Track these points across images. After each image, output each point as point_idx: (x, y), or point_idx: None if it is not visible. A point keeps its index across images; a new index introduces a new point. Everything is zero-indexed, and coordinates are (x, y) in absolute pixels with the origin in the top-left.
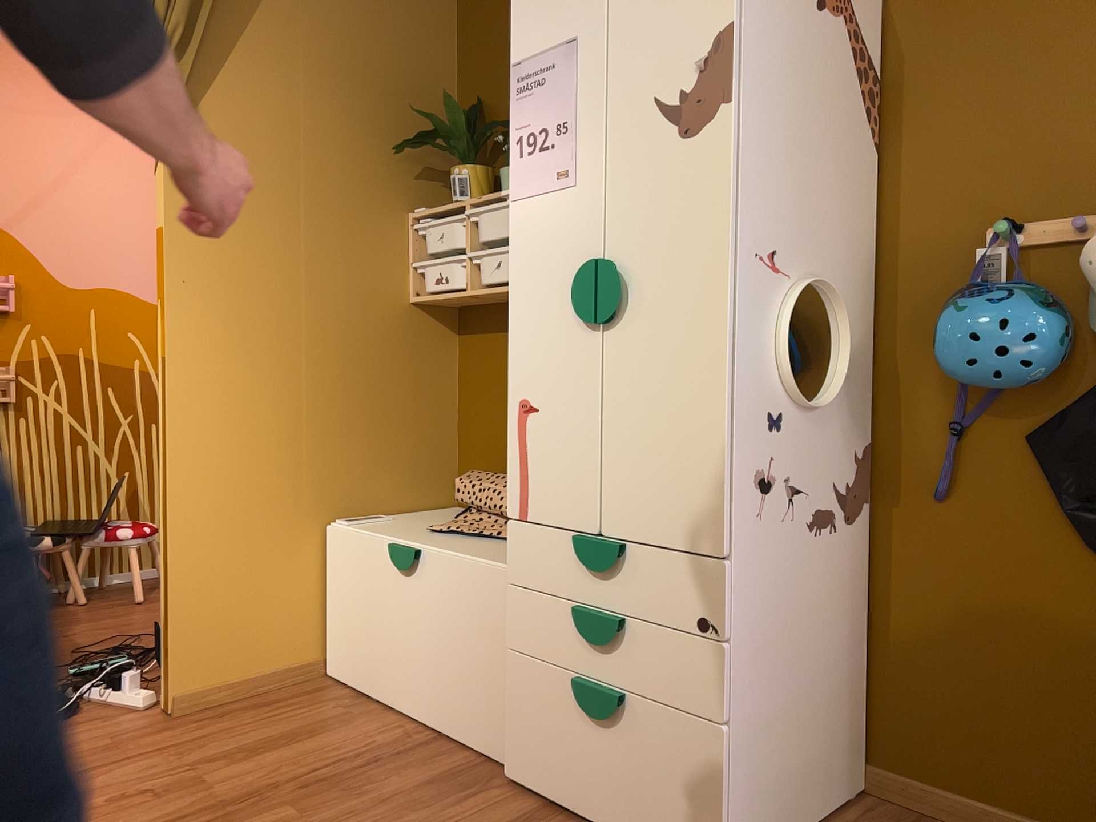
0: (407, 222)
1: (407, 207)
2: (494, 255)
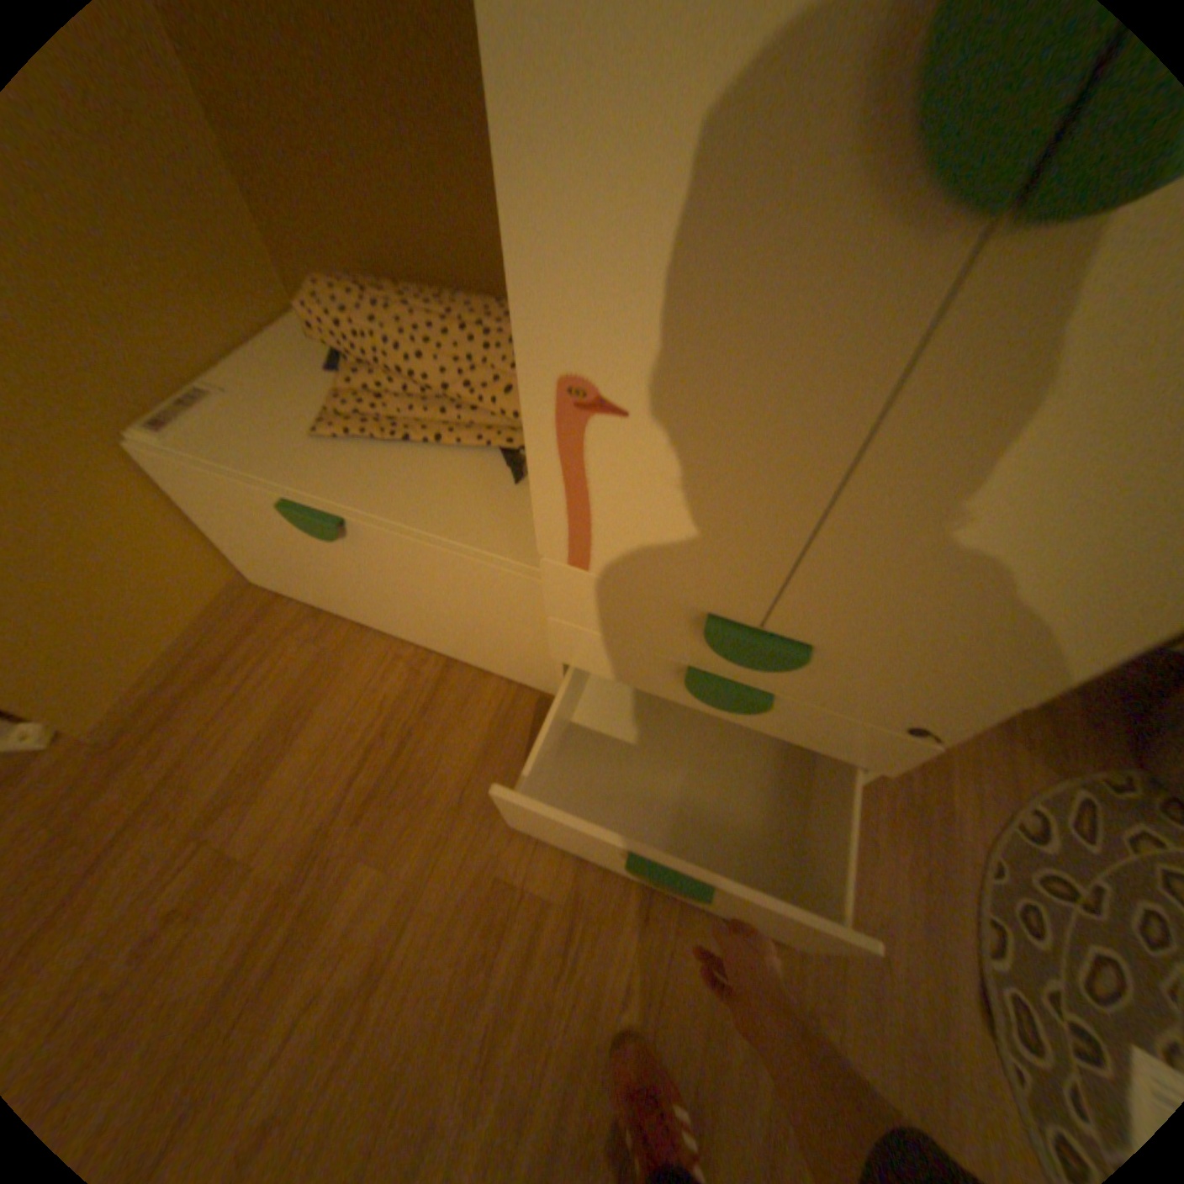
0: None
1: None
2: None
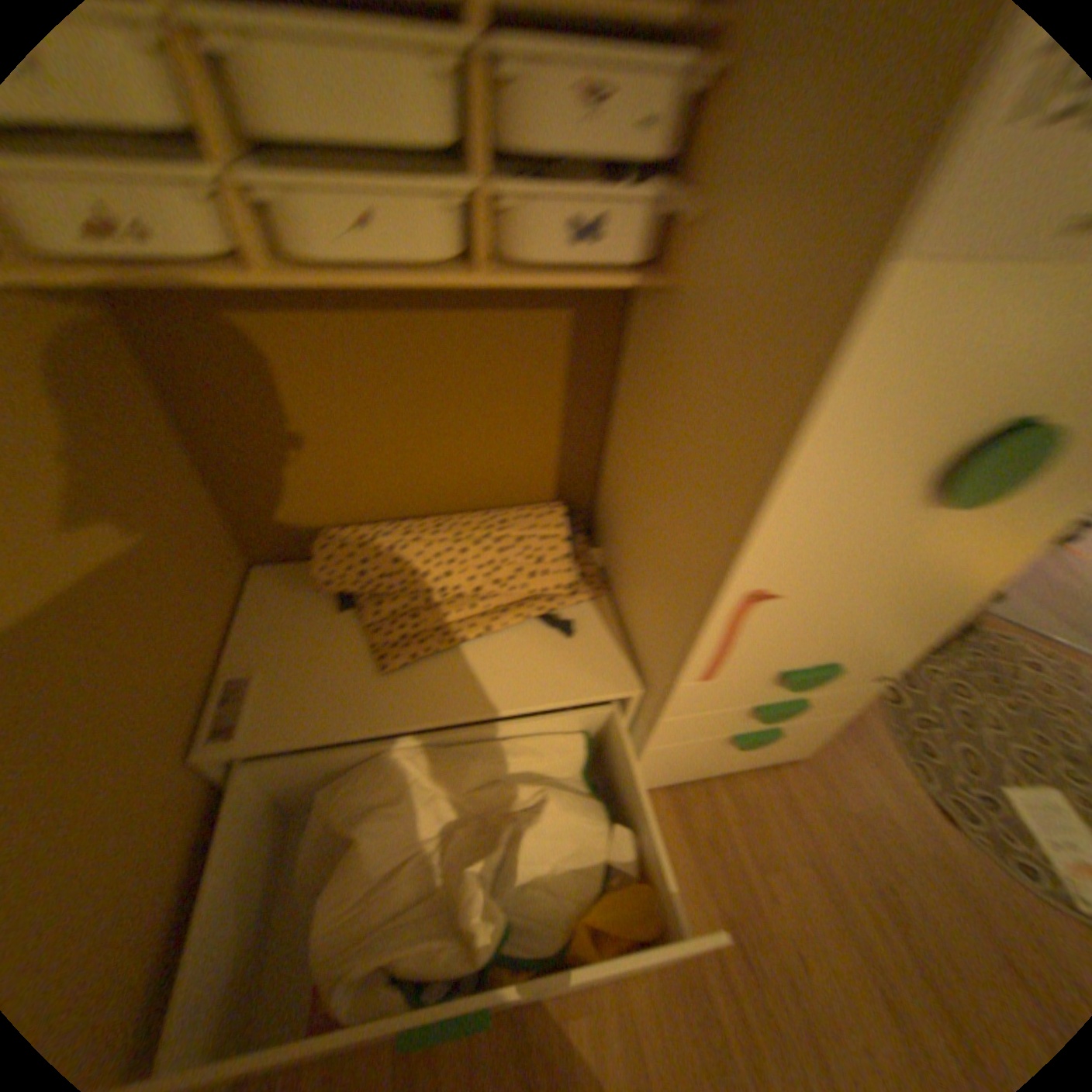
0: None
1: None
2: (349, 186)
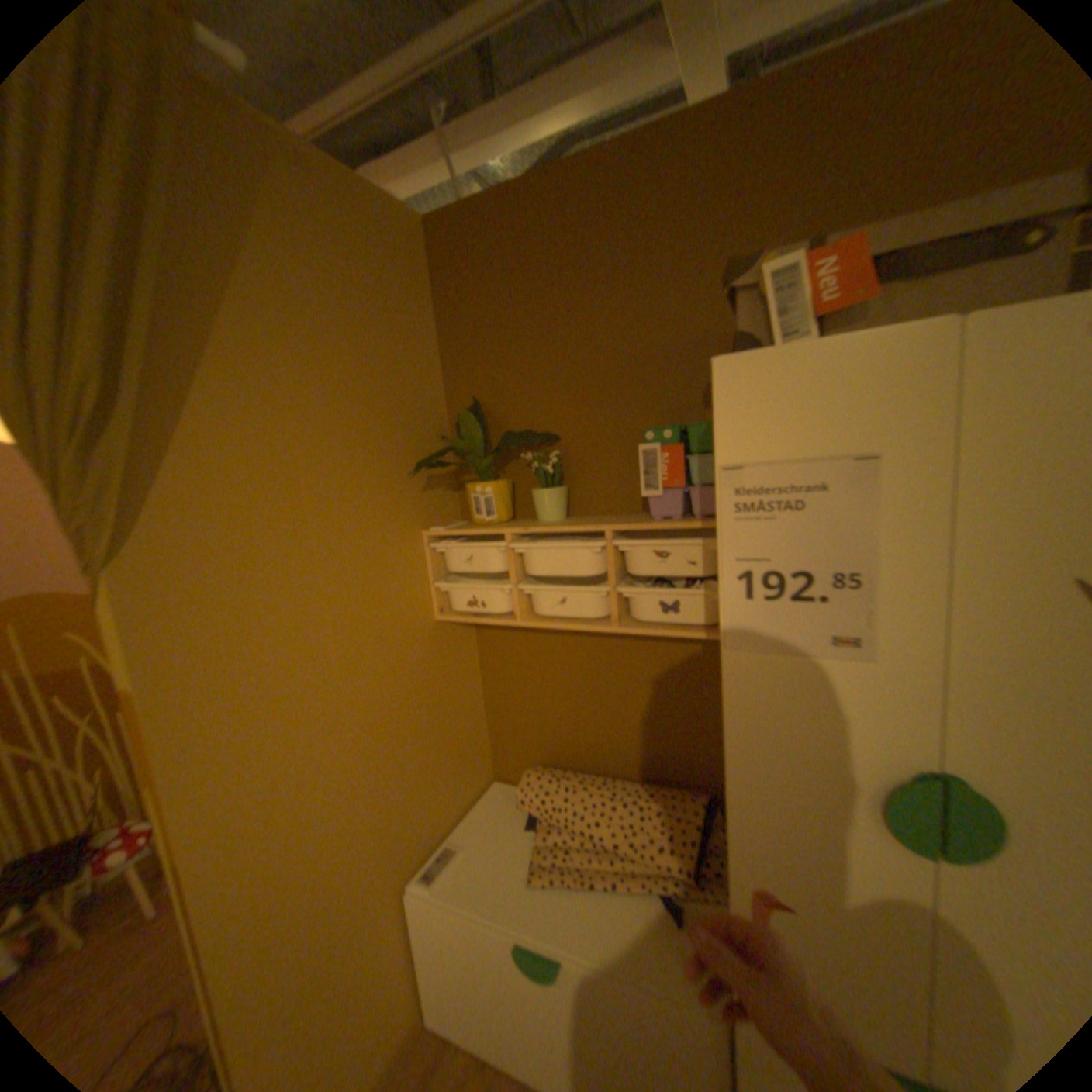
0: (423, 539)
1: (420, 524)
2: (554, 591)
